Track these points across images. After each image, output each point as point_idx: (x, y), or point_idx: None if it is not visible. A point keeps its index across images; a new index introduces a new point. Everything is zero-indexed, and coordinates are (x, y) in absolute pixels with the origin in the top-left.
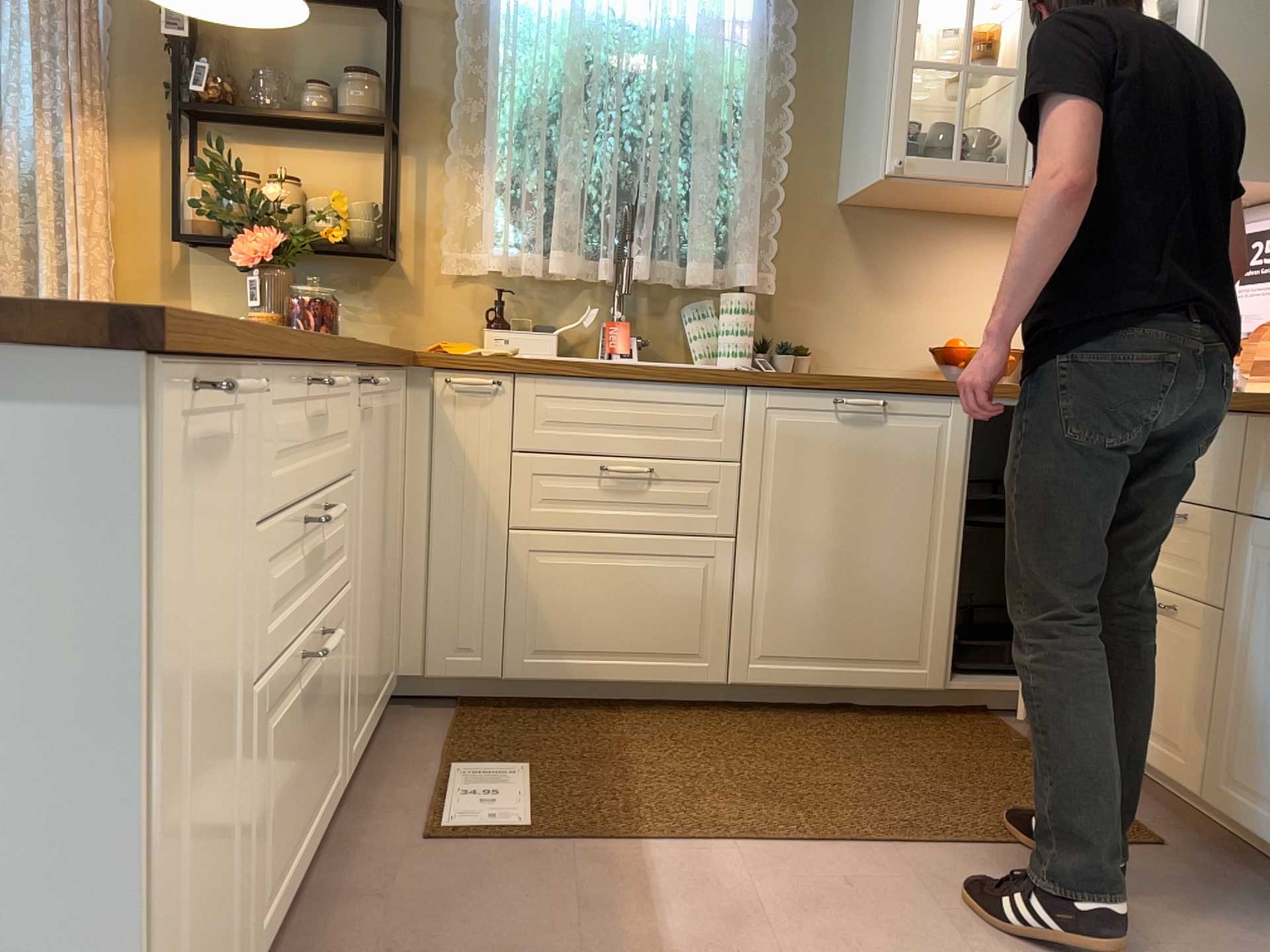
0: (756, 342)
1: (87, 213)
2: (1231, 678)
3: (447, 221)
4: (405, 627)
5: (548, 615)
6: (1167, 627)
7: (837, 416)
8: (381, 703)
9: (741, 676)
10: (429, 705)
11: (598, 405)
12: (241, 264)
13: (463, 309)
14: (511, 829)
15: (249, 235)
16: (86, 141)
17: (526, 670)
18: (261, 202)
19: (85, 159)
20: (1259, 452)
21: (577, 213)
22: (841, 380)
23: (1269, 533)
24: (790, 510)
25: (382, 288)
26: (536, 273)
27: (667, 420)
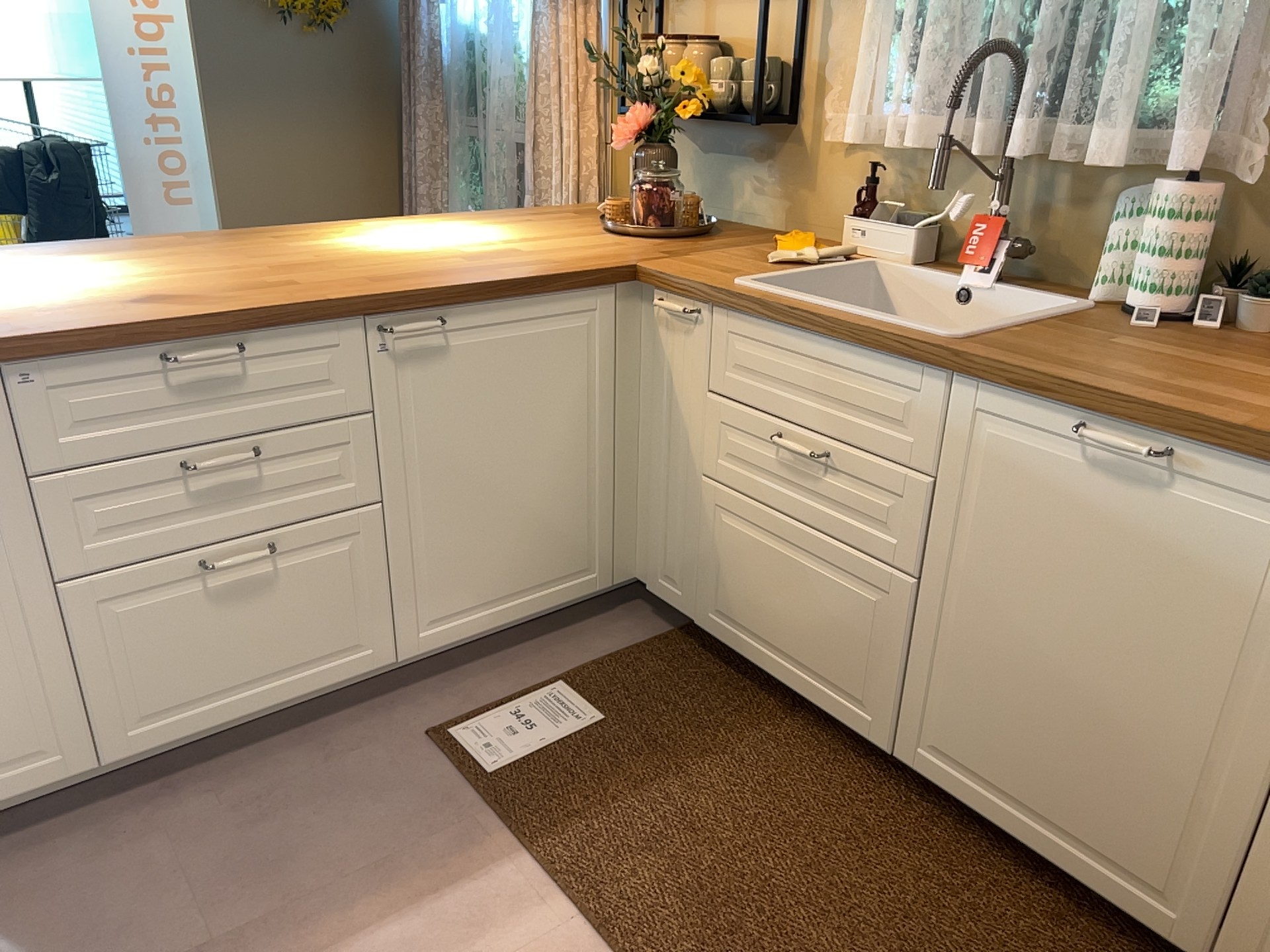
0: (1230, 267)
1: (570, 90)
2: None
3: (828, 78)
4: (638, 536)
5: (729, 578)
6: None
7: (1080, 454)
8: (546, 599)
9: (905, 752)
10: (667, 614)
11: (783, 356)
12: (612, 146)
13: (848, 187)
14: (483, 764)
15: (632, 113)
16: (570, 21)
17: (711, 624)
18: (636, 79)
19: (570, 38)
20: None
21: (956, 59)
22: (1087, 396)
23: None
24: (989, 571)
25: (780, 159)
26: (906, 146)
27: (851, 395)
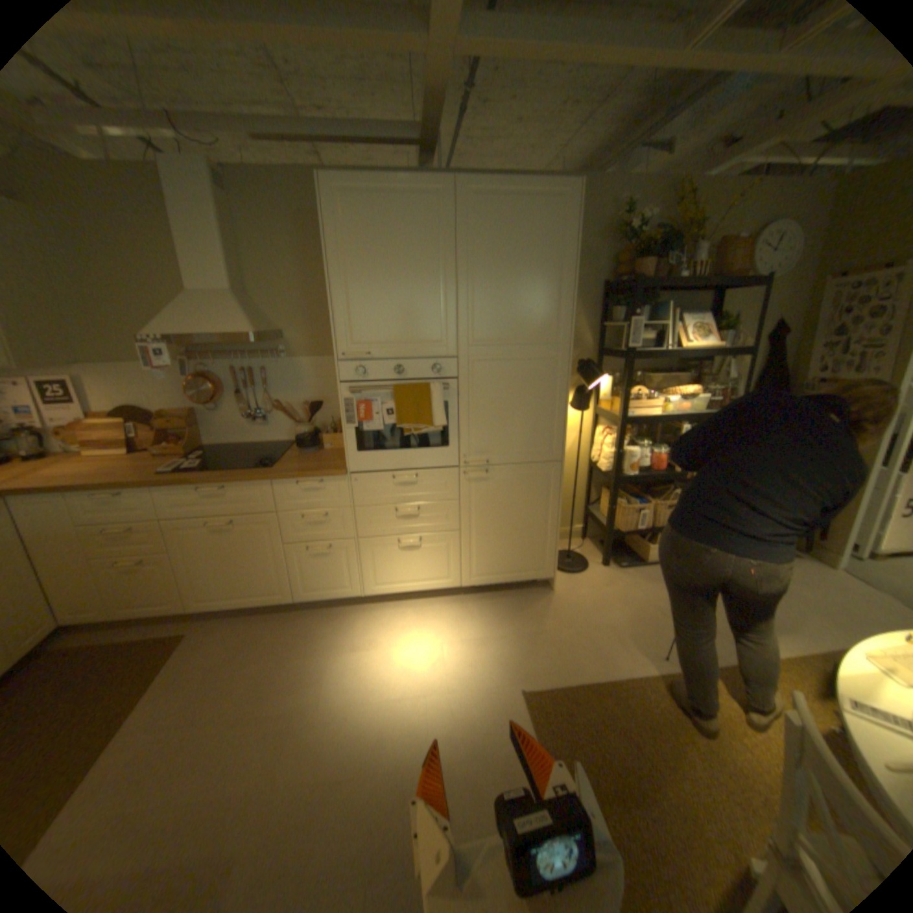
0: None
1: None
2: (180, 573)
3: None
4: None
5: None
6: (138, 569)
7: None
8: None
9: None
10: None
11: None
12: None
13: None
14: None
15: None
16: None
17: None
18: None
19: None
20: (159, 499)
21: None
22: None
23: (176, 524)
24: None
25: None
26: None
27: None
